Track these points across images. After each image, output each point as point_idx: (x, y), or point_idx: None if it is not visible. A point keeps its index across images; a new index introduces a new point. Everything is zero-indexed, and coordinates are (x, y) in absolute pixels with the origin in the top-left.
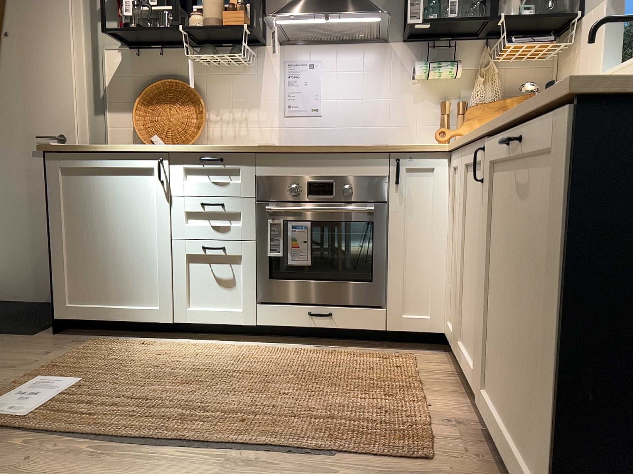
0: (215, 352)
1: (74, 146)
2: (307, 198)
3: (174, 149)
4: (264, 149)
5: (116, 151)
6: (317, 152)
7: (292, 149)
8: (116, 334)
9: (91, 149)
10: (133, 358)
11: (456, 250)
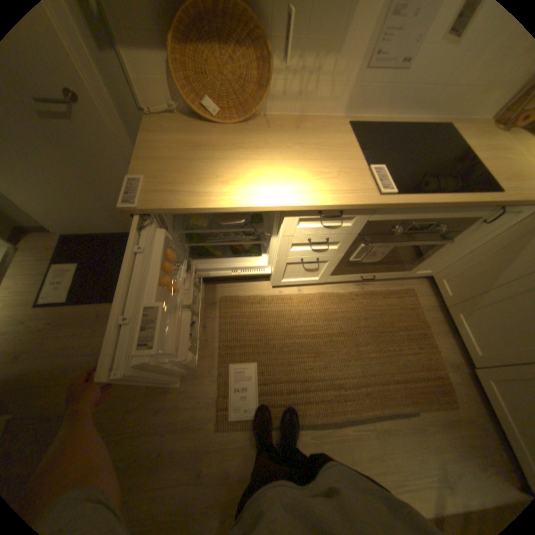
0: (304, 304)
1: (171, 205)
2: (401, 232)
3: (295, 207)
4: (392, 205)
5: (227, 210)
6: (439, 205)
7: (418, 205)
8: (226, 286)
9: (196, 209)
10: (264, 325)
11: (487, 264)
